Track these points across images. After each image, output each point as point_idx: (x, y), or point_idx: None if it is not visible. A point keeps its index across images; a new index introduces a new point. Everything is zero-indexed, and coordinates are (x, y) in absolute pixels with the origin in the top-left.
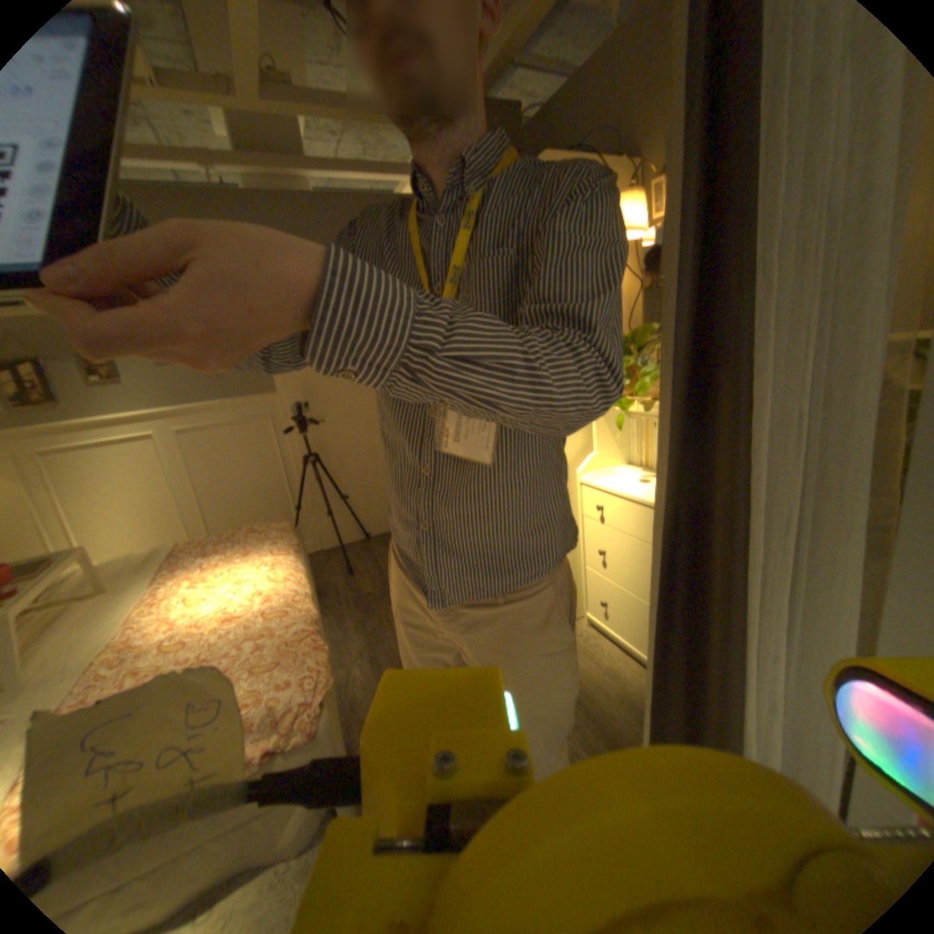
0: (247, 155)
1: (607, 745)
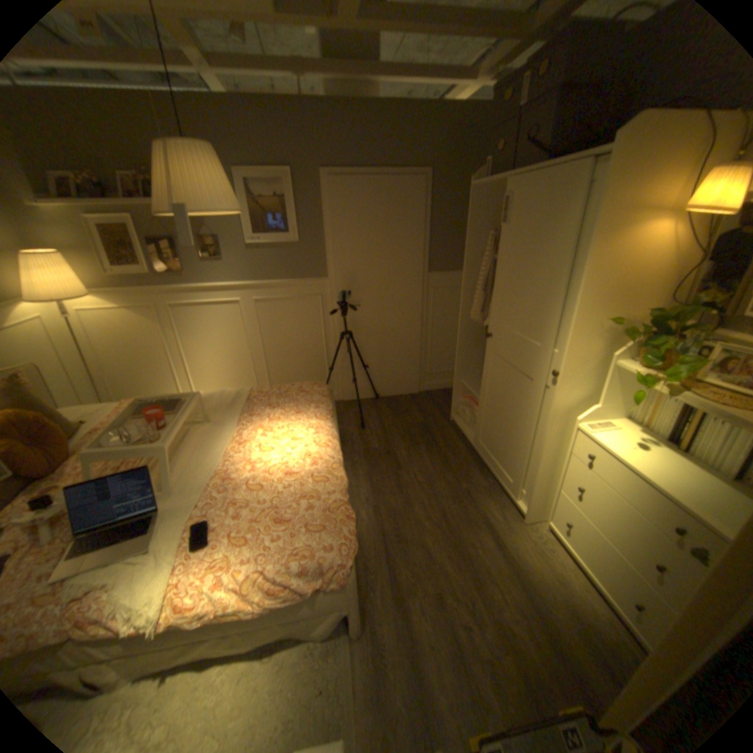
0: (331, 62)
1: (548, 642)
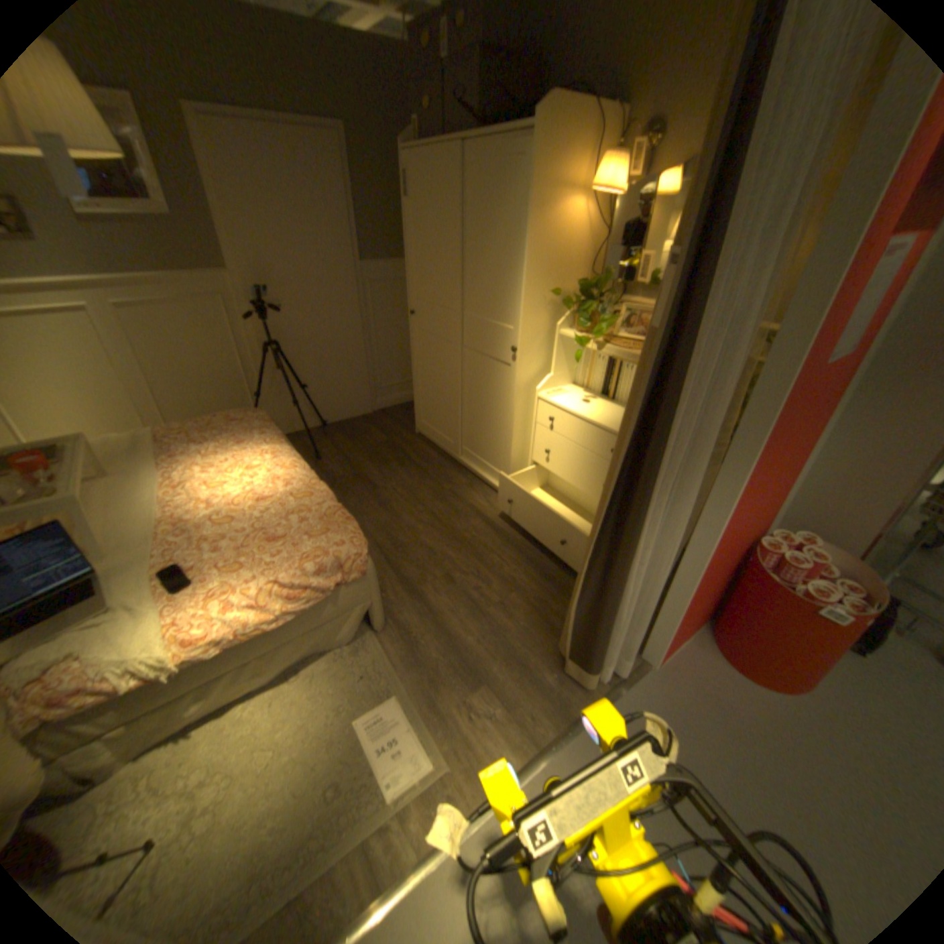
0: None
1: (539, 574)
